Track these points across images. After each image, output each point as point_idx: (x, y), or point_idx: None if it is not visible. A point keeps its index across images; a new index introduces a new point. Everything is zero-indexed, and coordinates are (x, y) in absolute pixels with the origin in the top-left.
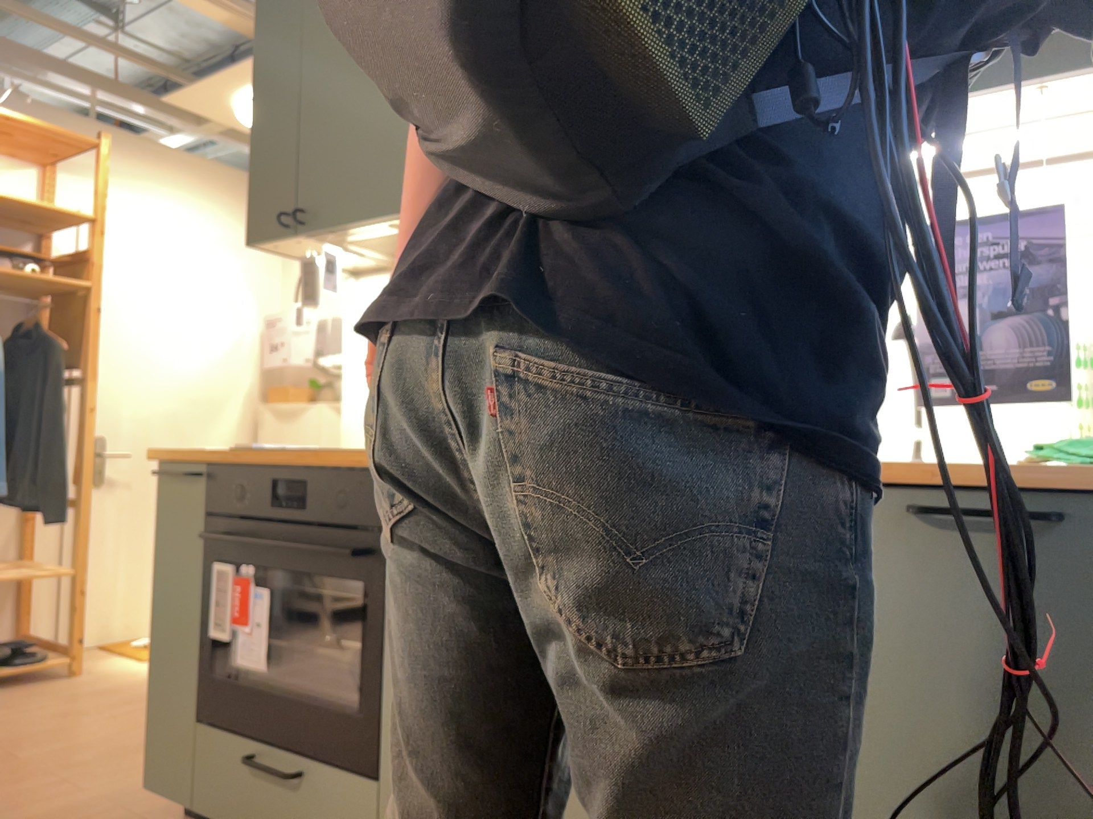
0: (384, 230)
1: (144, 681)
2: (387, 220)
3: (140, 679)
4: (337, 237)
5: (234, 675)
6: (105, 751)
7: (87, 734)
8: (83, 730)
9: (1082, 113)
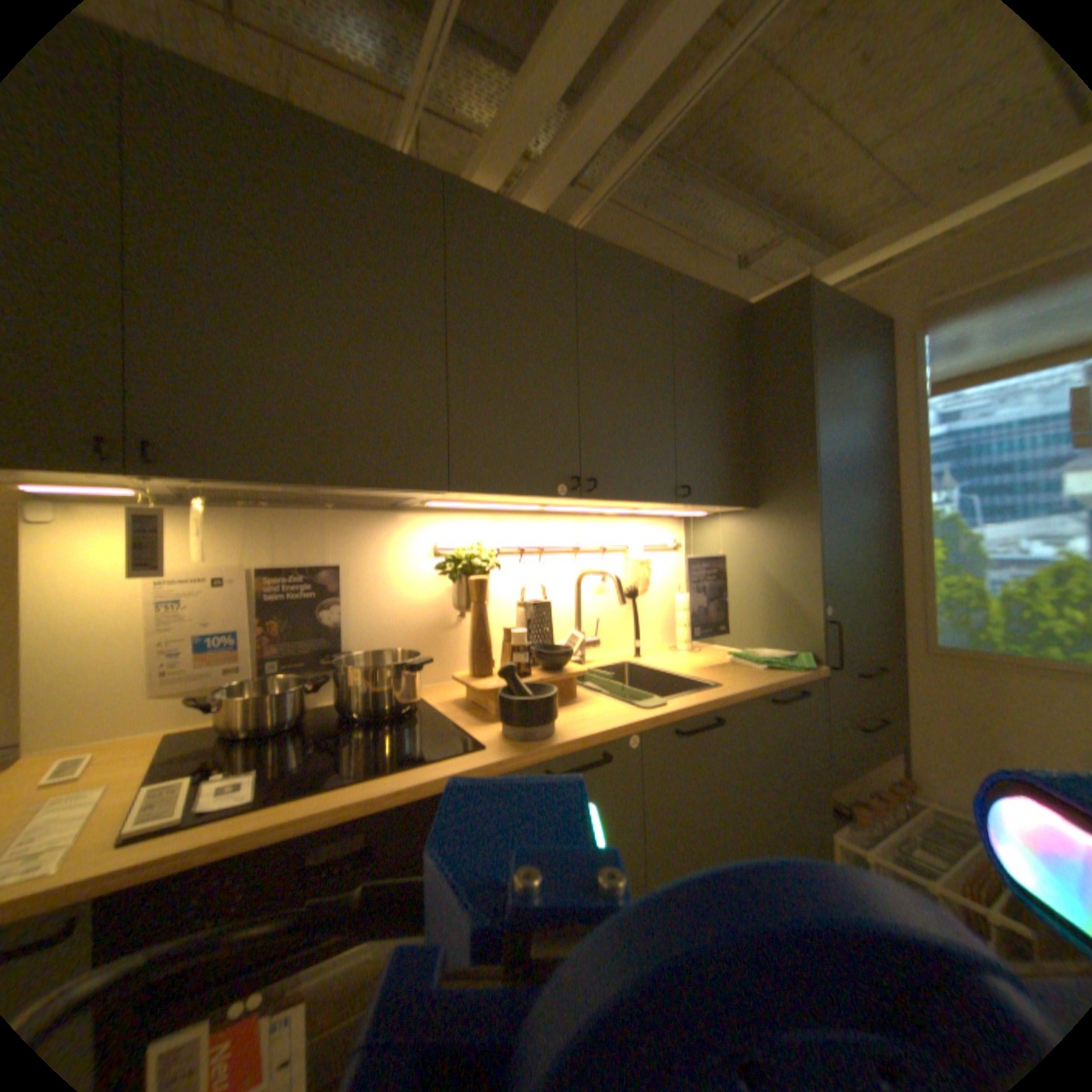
0: (277, 487)
1: None
2: (315, 485)
3: None
4: (191, 483)
5: None
6: None
7: None
8: None
9: (699, 509)
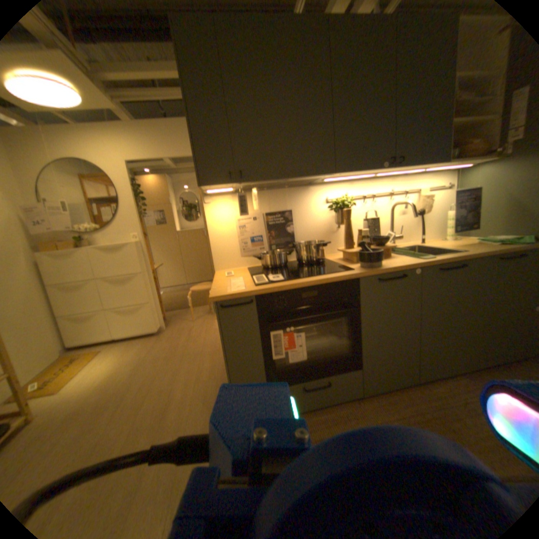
0: (275, 181)
1: (82, 400)
2: (288, 178)
3: (77, 400)
4: (251, 183)
5: (276, 367)
6: (146, 433)
7: (117, 434)
8: (110, 435)
9: (468, 163)
